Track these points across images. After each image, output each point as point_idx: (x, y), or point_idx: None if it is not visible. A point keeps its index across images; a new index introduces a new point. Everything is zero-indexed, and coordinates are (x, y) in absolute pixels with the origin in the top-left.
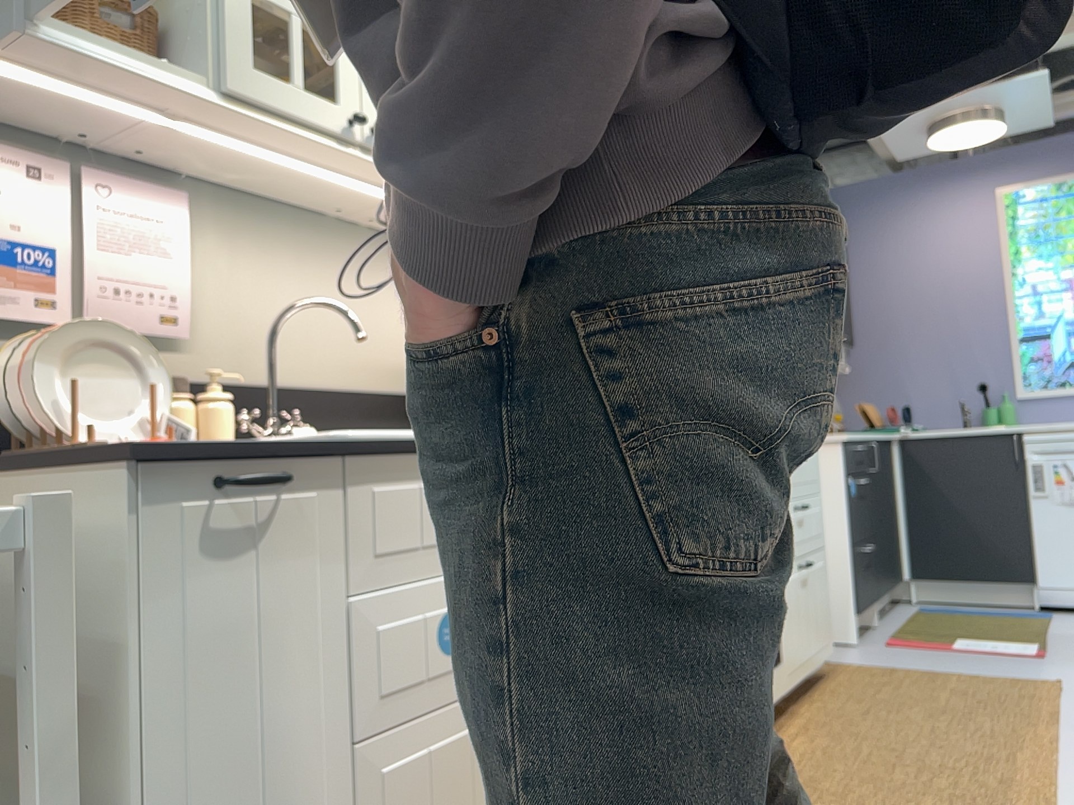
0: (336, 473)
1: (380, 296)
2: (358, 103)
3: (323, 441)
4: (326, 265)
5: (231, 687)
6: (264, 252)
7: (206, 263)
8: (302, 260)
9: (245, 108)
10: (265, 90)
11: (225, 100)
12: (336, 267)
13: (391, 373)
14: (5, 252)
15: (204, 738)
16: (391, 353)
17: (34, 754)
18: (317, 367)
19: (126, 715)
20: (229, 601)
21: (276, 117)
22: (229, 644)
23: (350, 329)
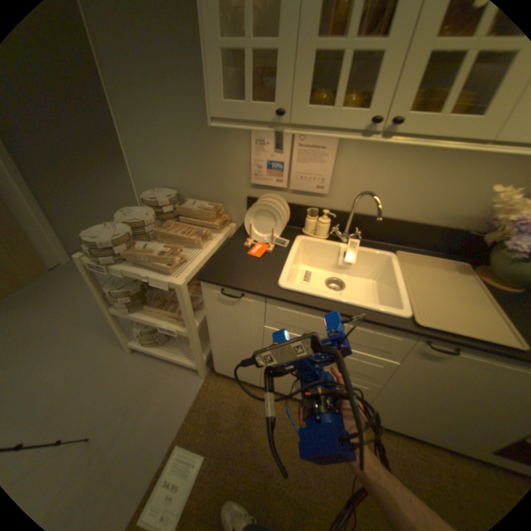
0: (265, 300)
1: (459, 173)
2: (391, 101)
3: (268, 288)
4: (421, 157)
5: (230, 327)
6: (380, 153)
7: (346, 161)
8: (405, 155)
9: (303, 130)
10: (315, 116)
11: (293, 128)
12: (430, 158)
13: (444, 216)
14: (269, 164)
15: (224, 331)
16: (451, 206)
17: (186, 320)
18: (392, 208)
19: (208, 320)
20: (229, 313)
21: (325, 127)
22: (229, 320)
23: (424, 192)
